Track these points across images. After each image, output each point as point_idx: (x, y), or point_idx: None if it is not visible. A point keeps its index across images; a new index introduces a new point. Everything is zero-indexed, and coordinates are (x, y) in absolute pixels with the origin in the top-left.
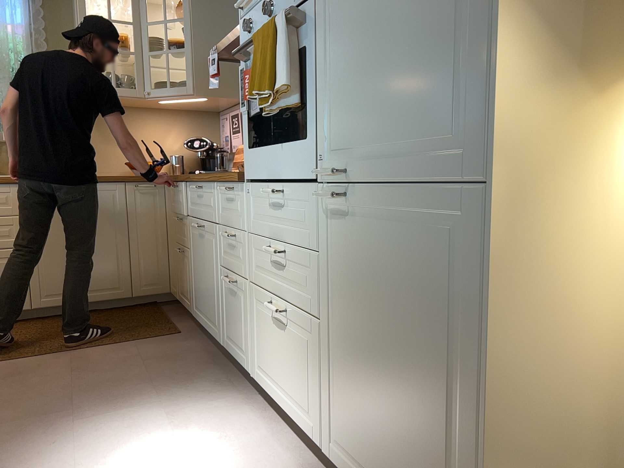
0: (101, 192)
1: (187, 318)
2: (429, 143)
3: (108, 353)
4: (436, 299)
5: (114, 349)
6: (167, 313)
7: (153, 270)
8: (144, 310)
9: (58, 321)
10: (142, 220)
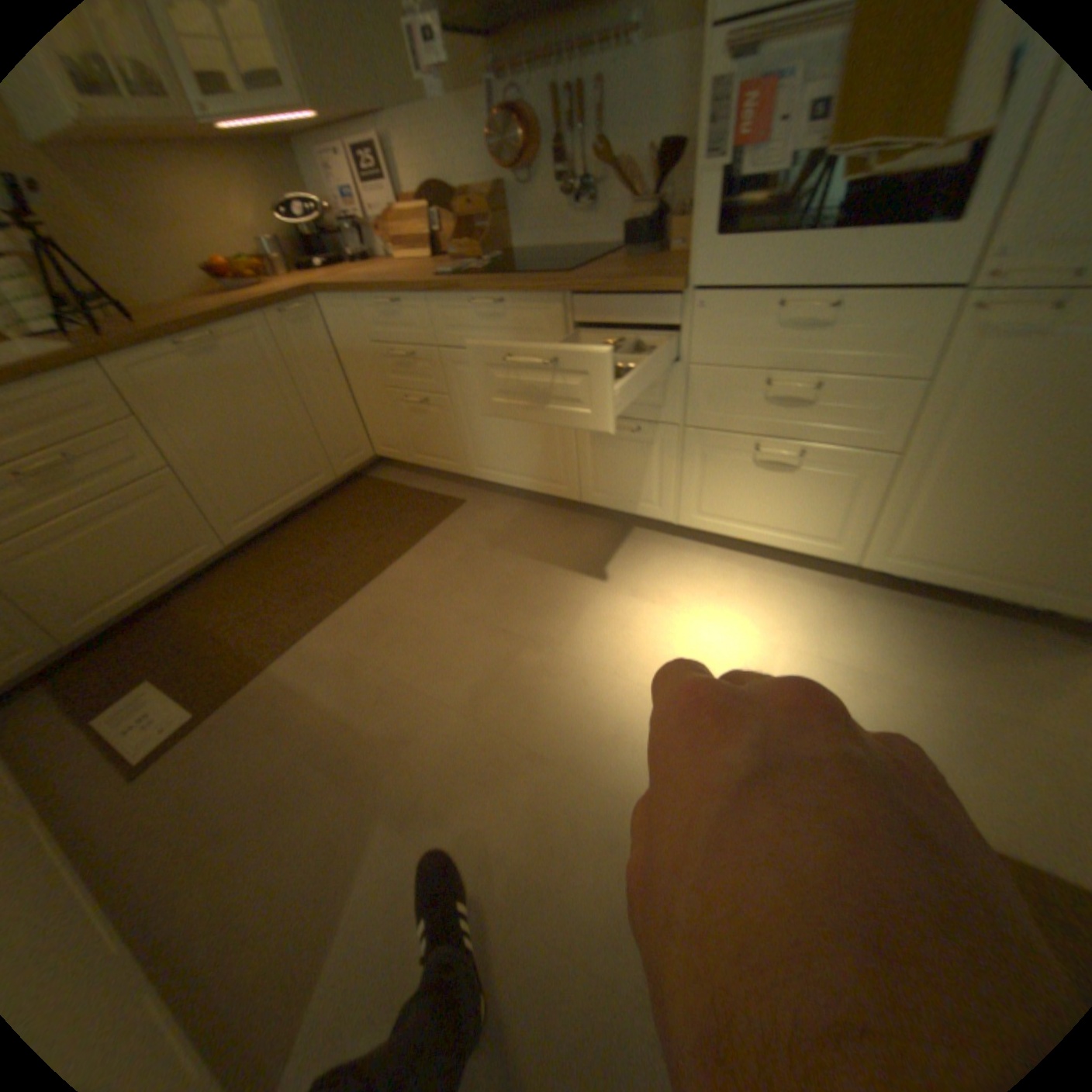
0: (232, 336)
1: (434, 479)
2: None
3: (426, 558)
4: None
5: (423, 551)
6: (396, 481)
7: (345, 432)
8: (361, 489)
9: (269, 546)
10: (306, 366)
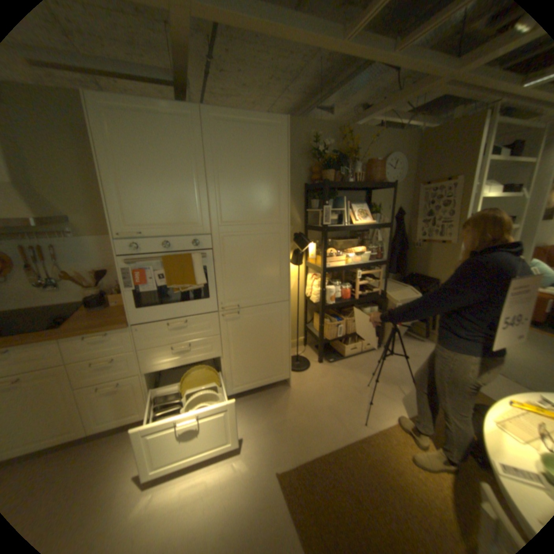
0: None
1: None
2: (270, 295)
3: None
4: (274, 327)
5: None
6: None
7: None
8: None
9: None
10: None
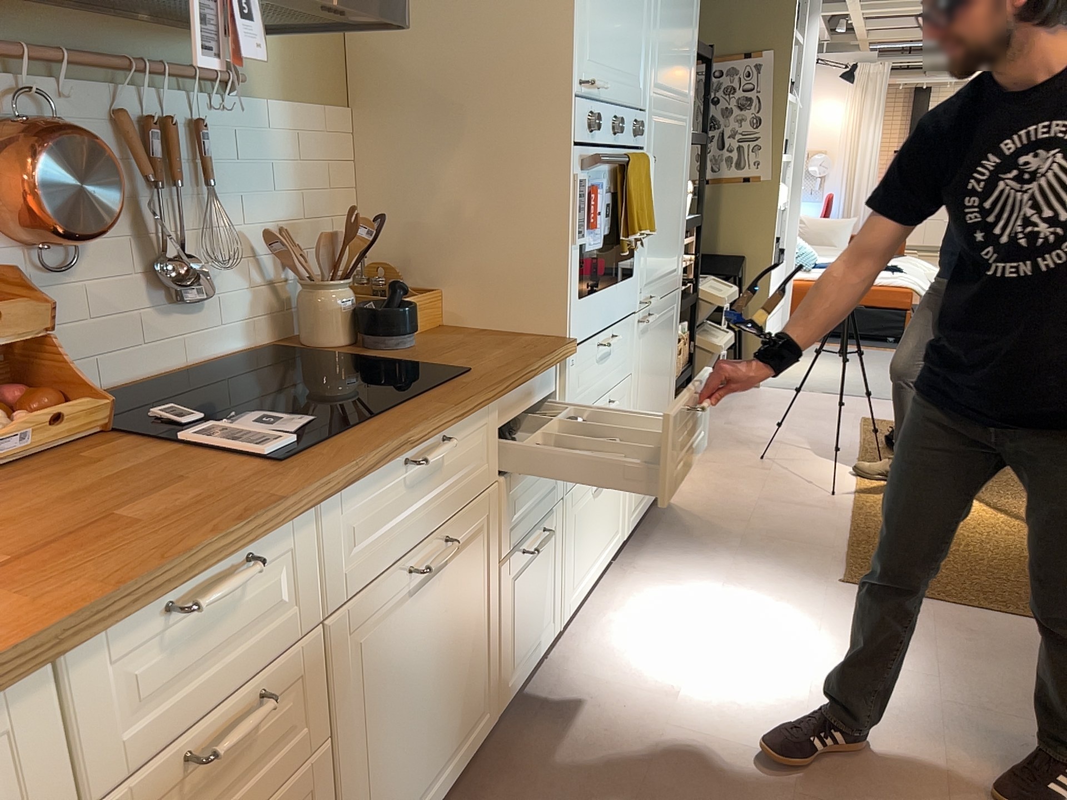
0: None
1: None
2: (671, 271)
3: None
4: (668, 350)
5: None
6: None
7: None
8: None
9: None
10: None
